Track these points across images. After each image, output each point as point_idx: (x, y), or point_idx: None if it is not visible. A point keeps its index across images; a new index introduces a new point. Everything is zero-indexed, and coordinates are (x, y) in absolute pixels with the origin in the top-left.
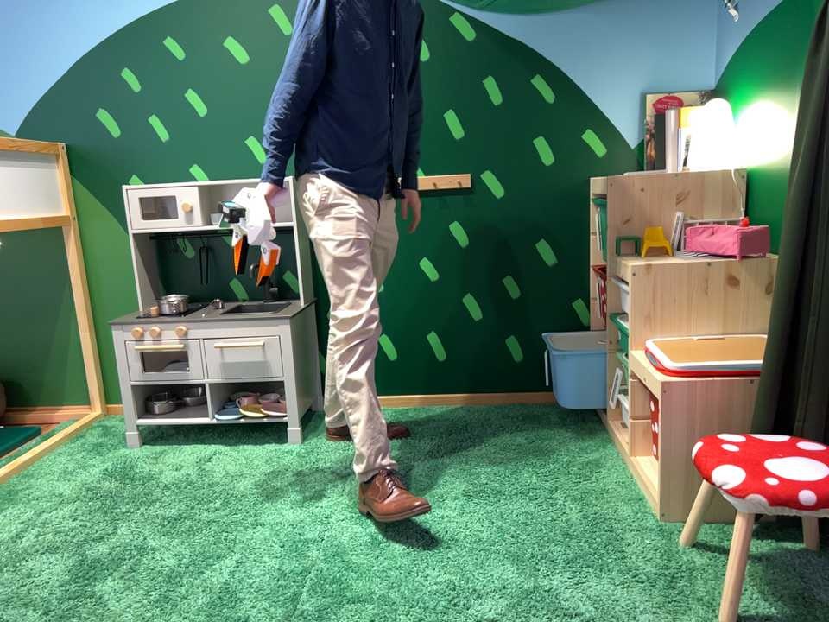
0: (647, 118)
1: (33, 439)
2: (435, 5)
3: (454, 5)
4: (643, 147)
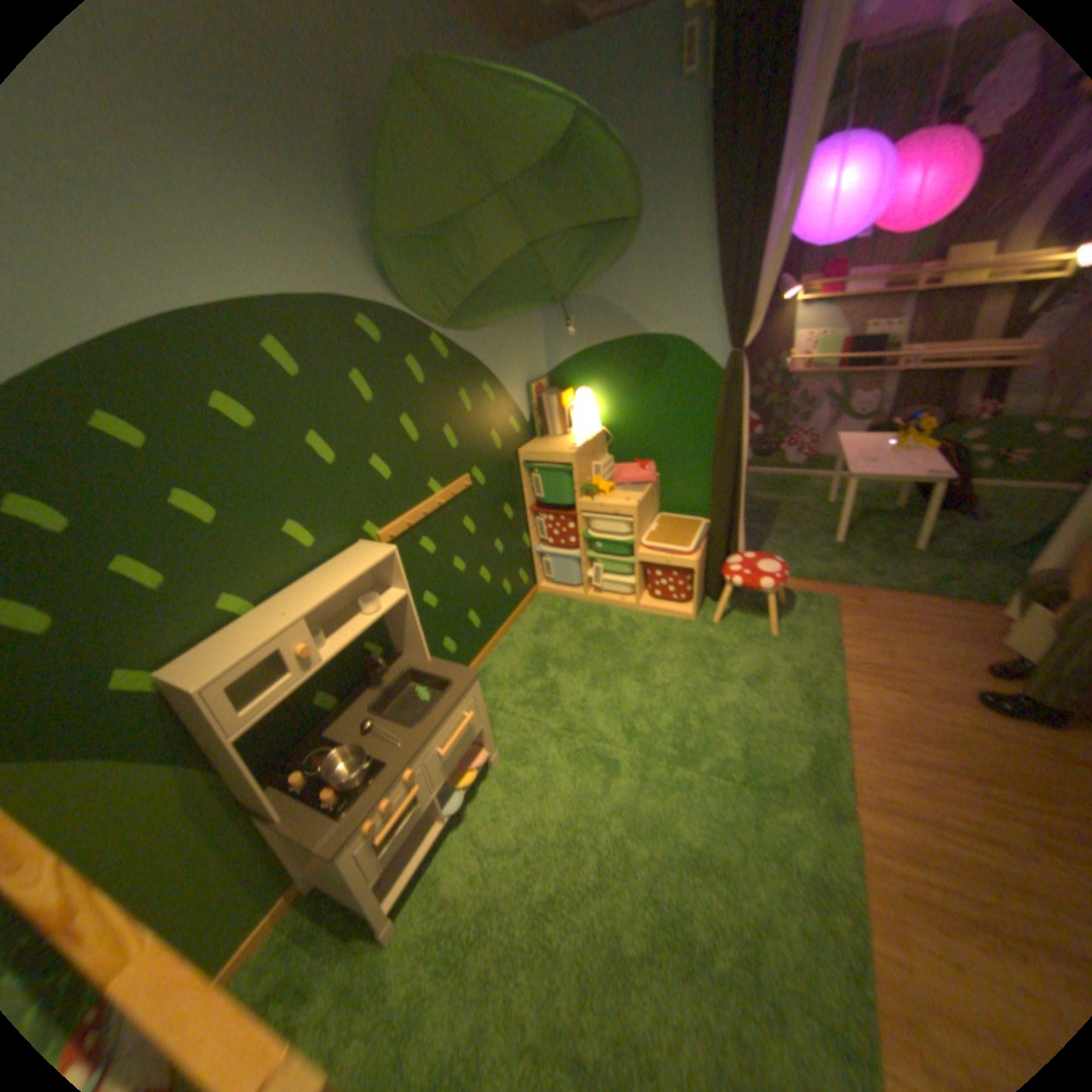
0: (533, 402)
1: None
2: (417, 326)
3: (430, 326)
4: (530, 420)
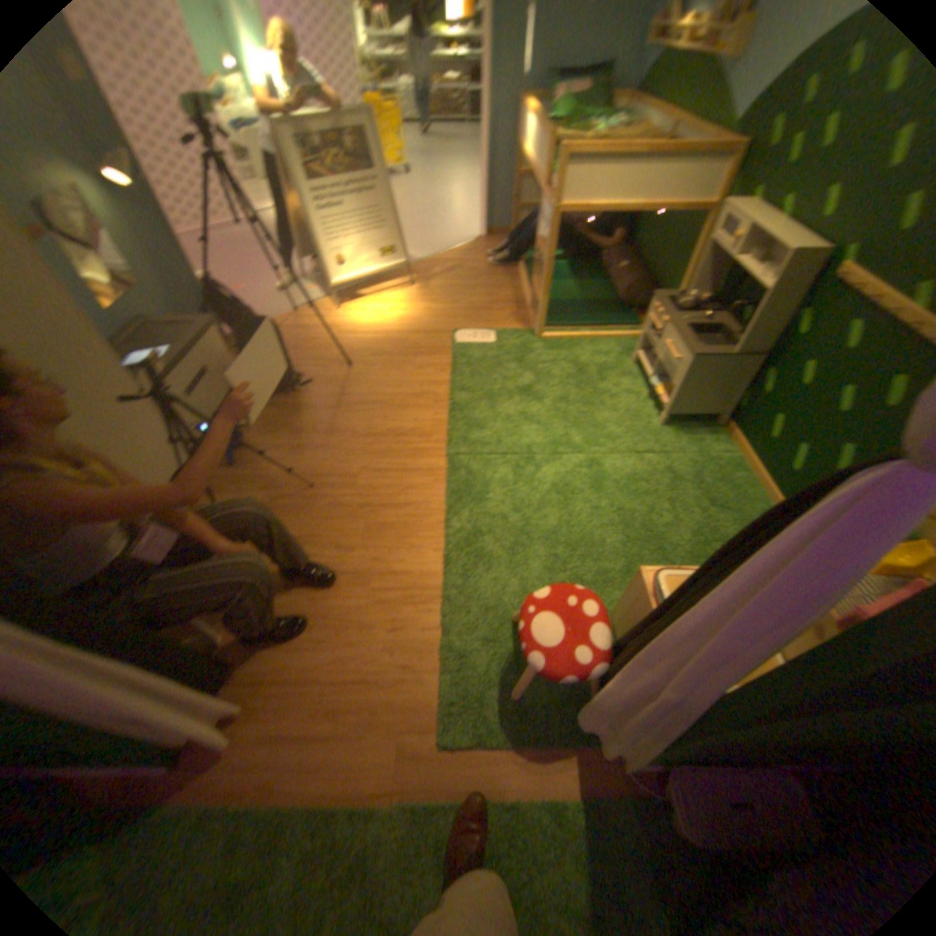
0: None
1: (630, 328)
2: None
3: None
4: None
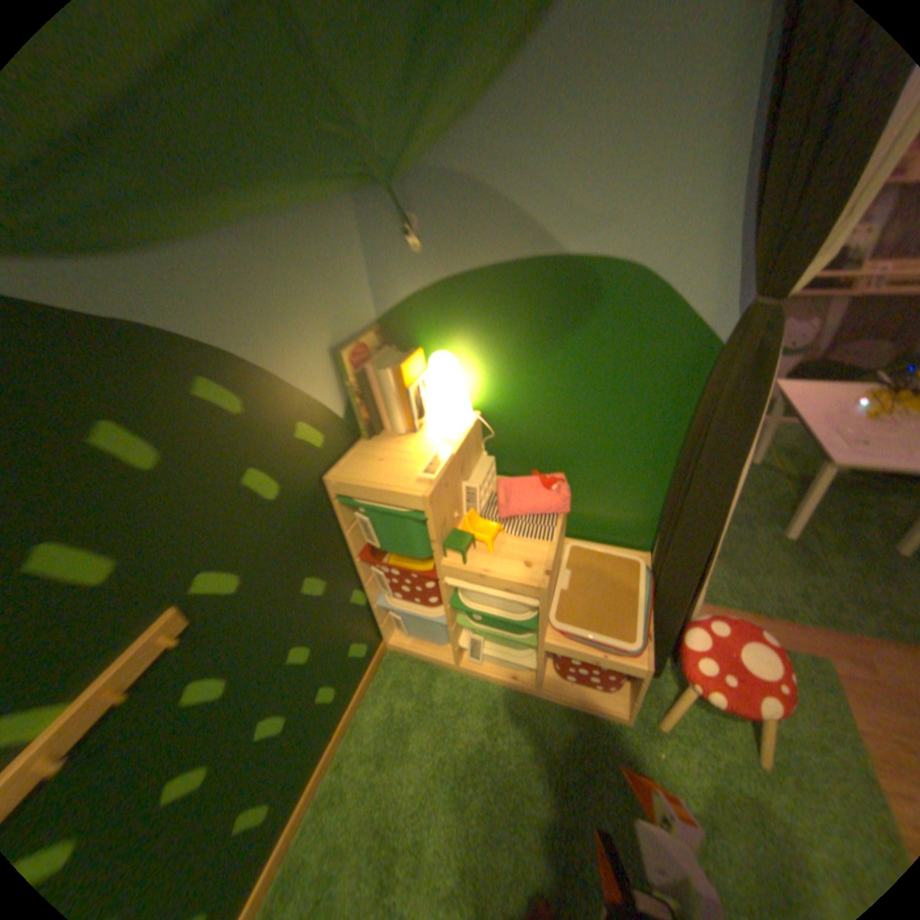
0: (353, 380)
1: None
2: None
3: None
4: (353, 410)
